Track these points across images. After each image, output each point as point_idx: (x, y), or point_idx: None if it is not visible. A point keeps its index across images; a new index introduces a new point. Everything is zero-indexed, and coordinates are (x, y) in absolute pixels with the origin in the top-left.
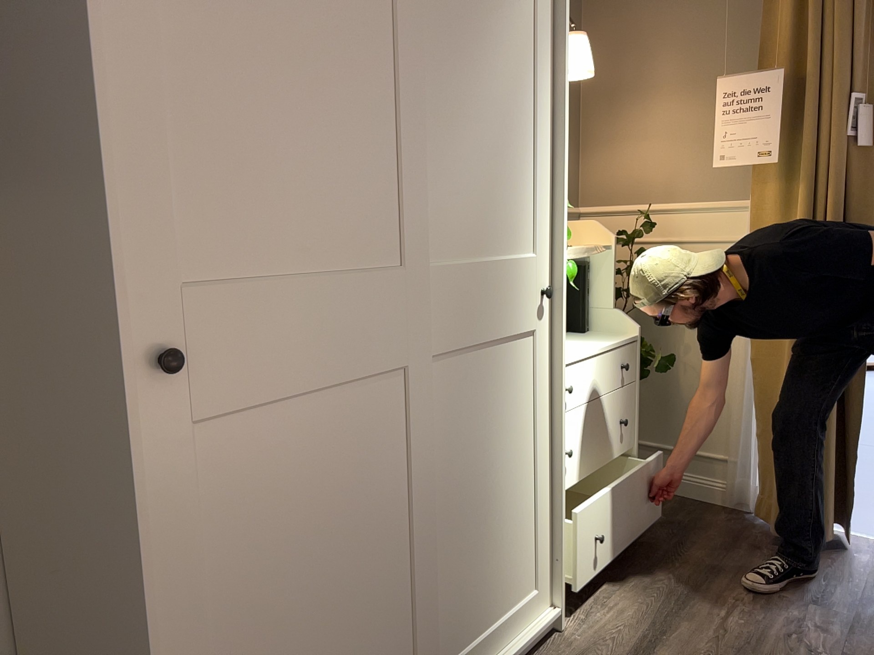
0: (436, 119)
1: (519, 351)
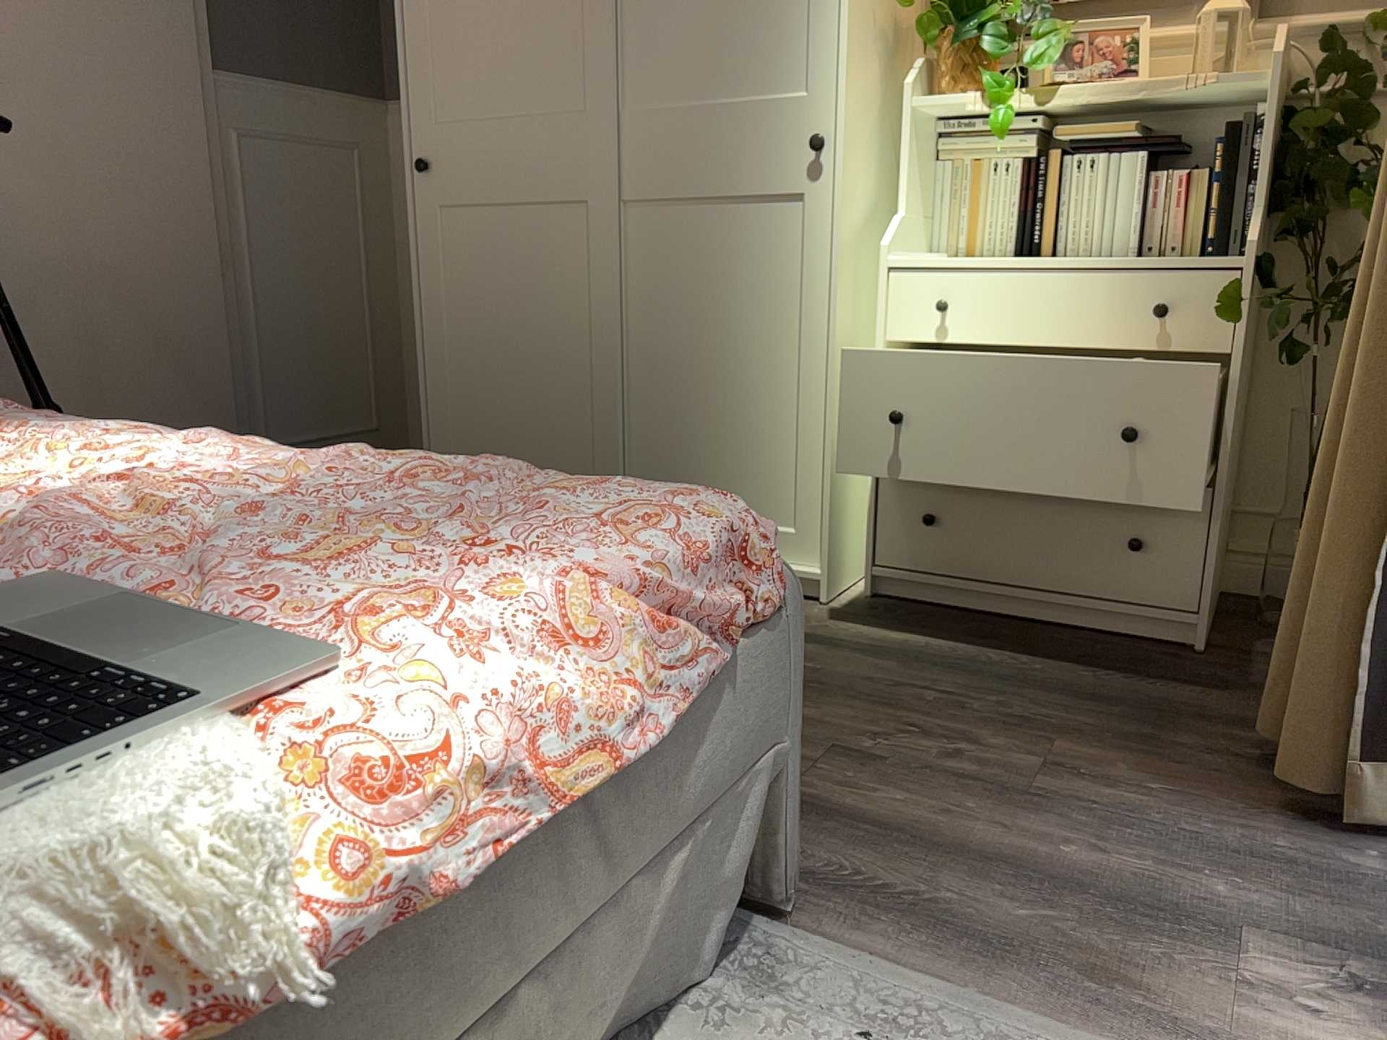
0: None
1: (774, 219)
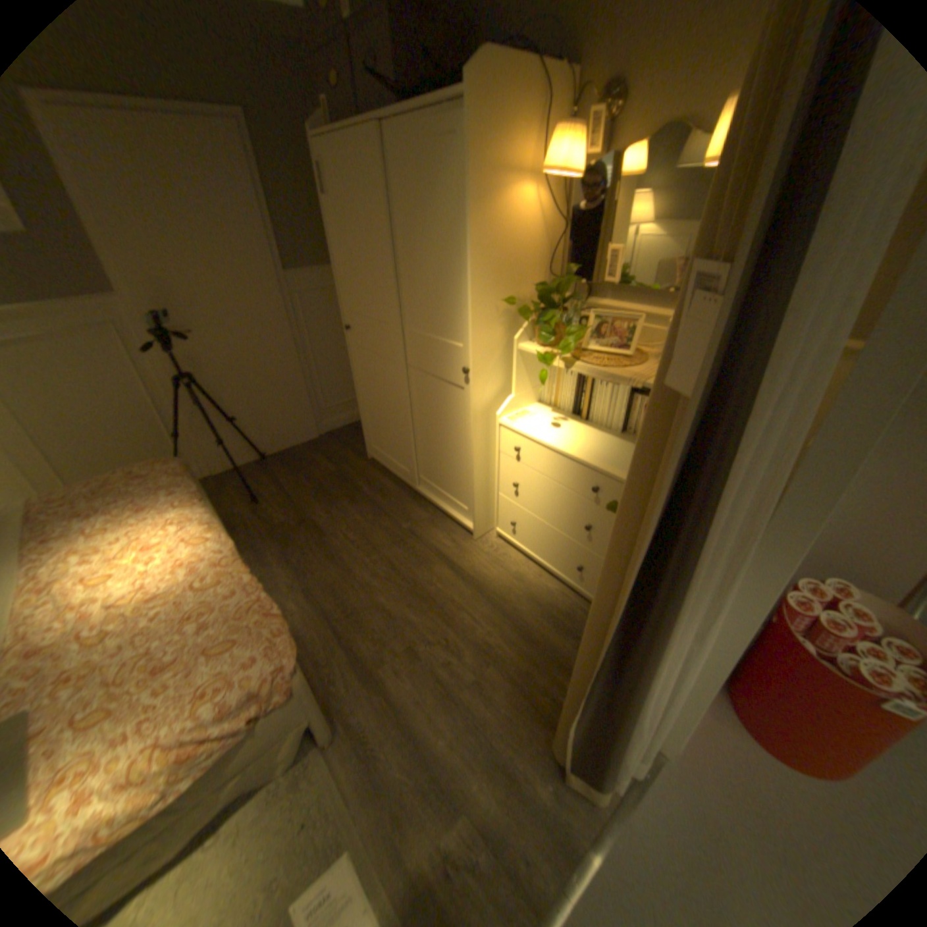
0: (405, 259)
1: (456, 393)
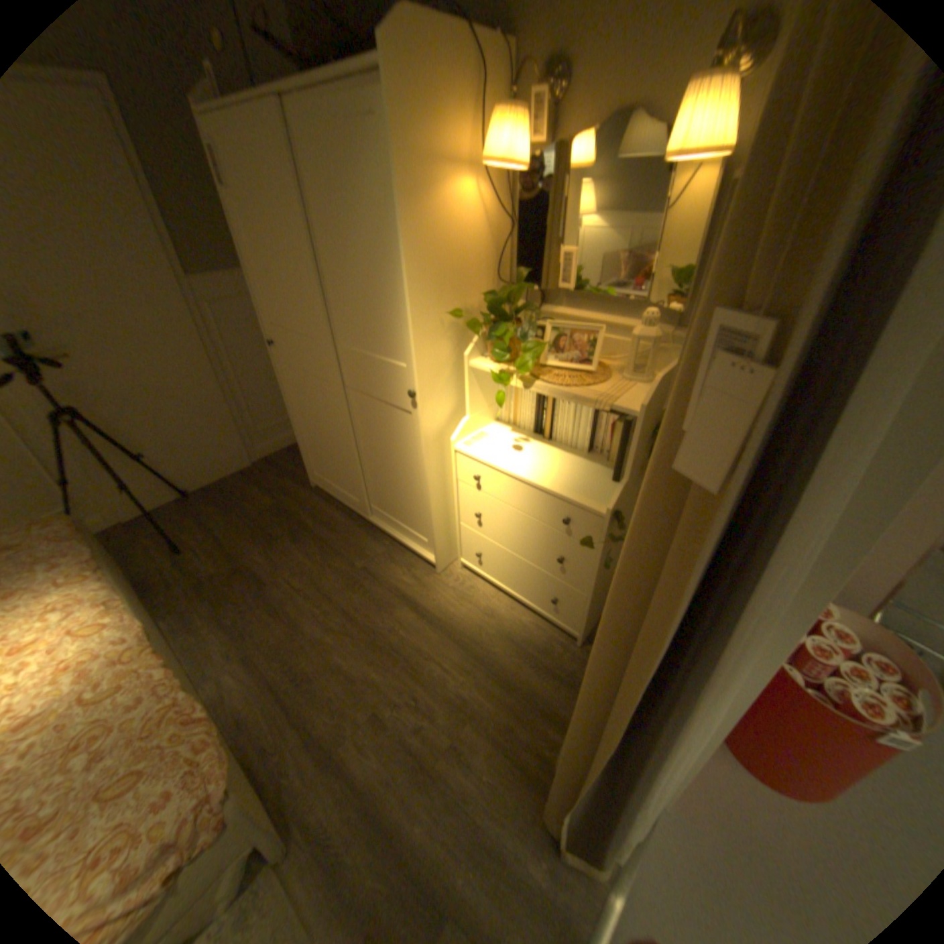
0: (329, 267)
1: (403, 418)
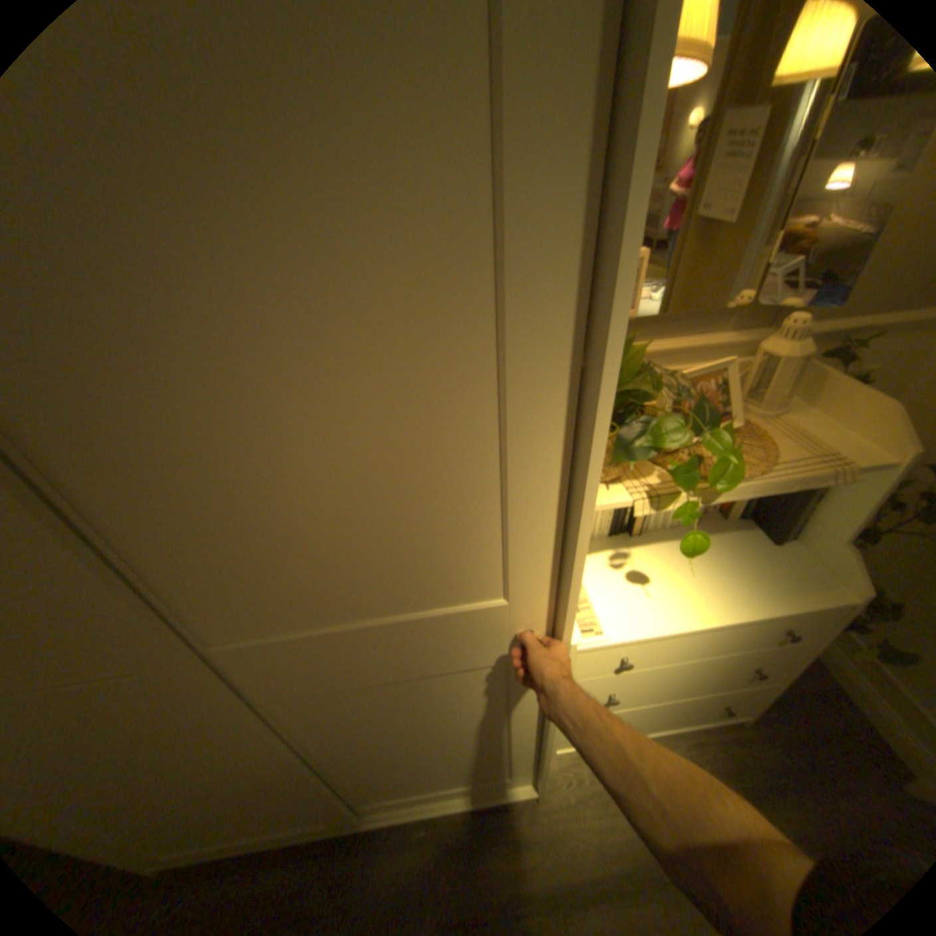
0: (116, 484)
1: (471, 679)
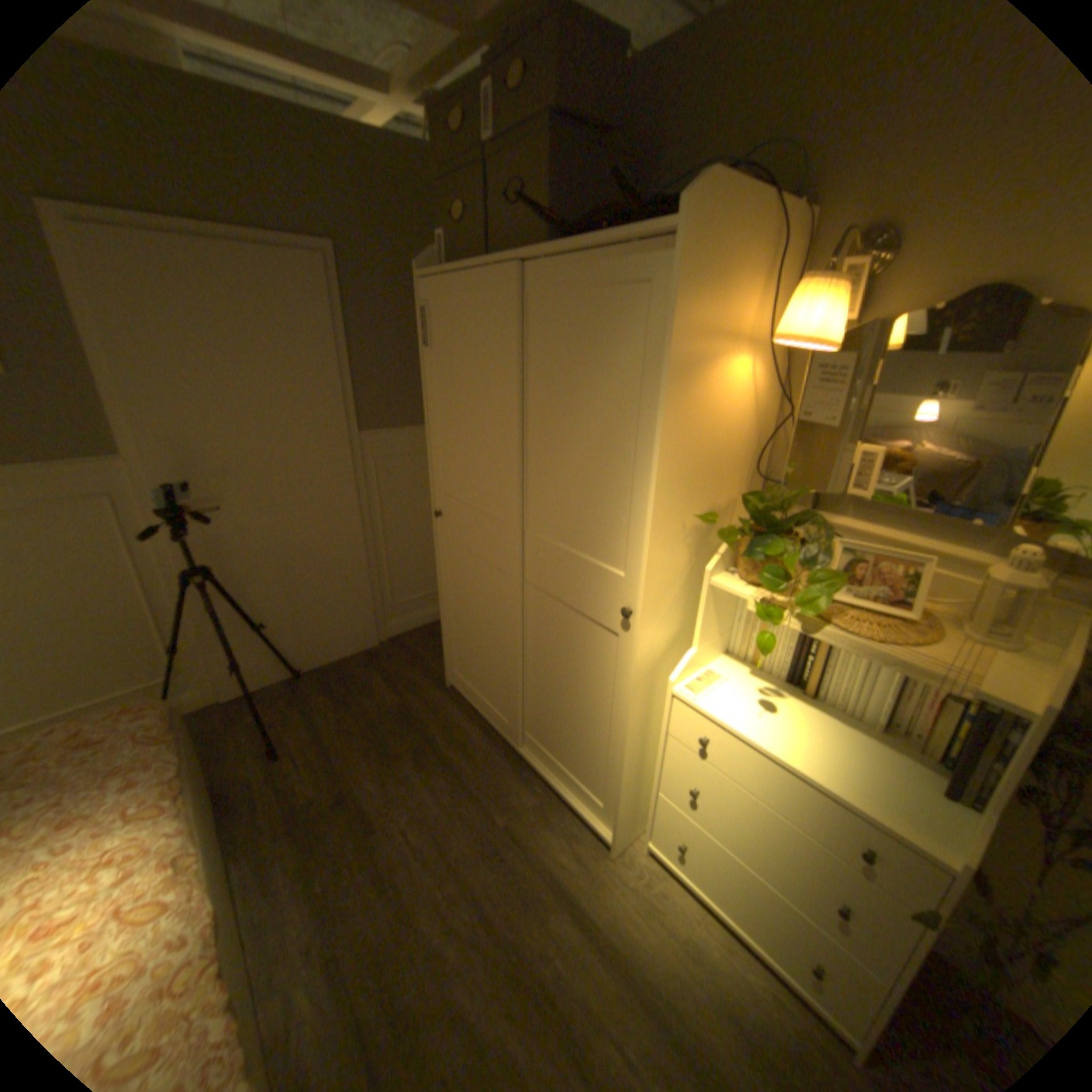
0: (538, 442)
1: (601, 637)
